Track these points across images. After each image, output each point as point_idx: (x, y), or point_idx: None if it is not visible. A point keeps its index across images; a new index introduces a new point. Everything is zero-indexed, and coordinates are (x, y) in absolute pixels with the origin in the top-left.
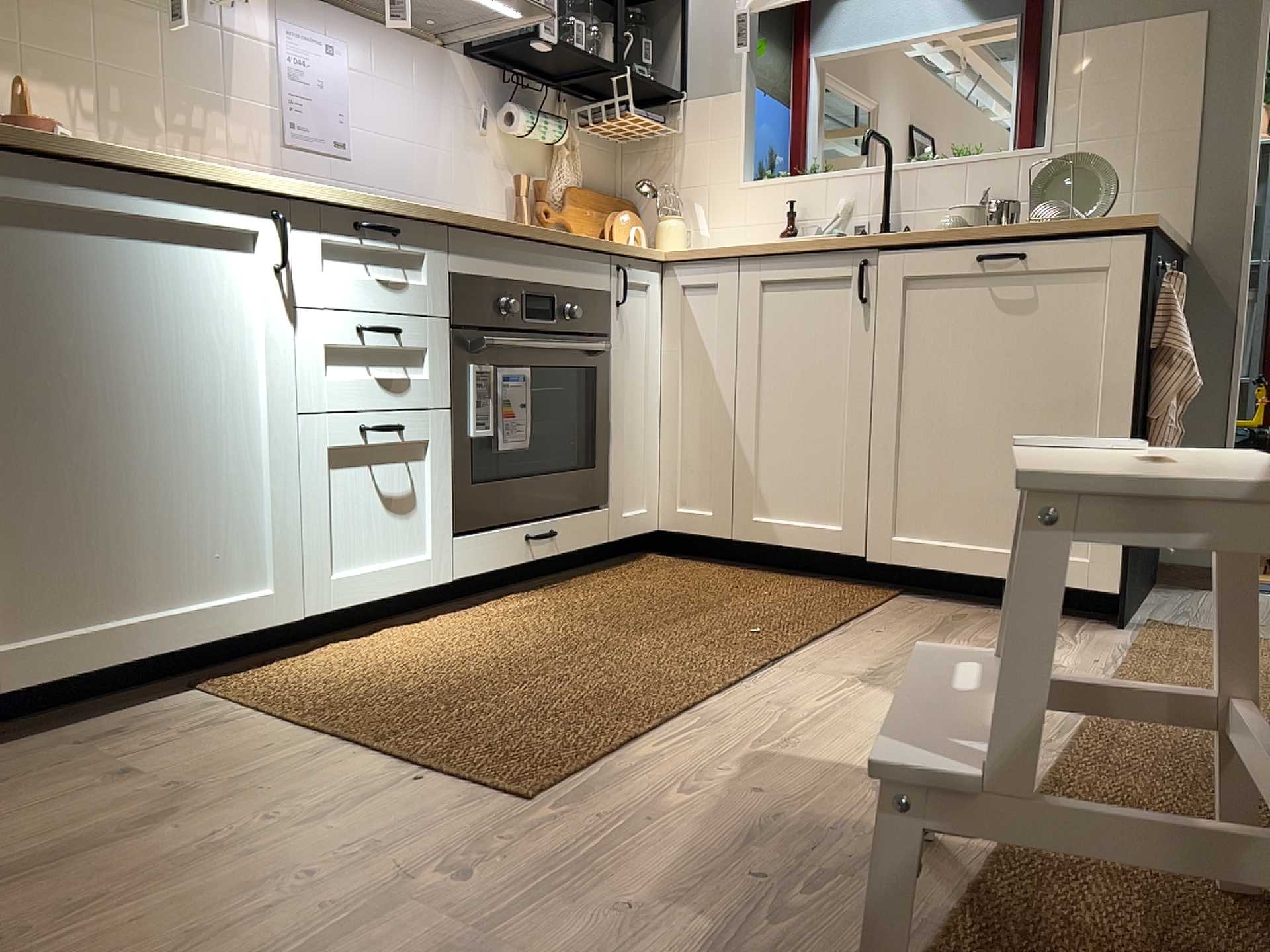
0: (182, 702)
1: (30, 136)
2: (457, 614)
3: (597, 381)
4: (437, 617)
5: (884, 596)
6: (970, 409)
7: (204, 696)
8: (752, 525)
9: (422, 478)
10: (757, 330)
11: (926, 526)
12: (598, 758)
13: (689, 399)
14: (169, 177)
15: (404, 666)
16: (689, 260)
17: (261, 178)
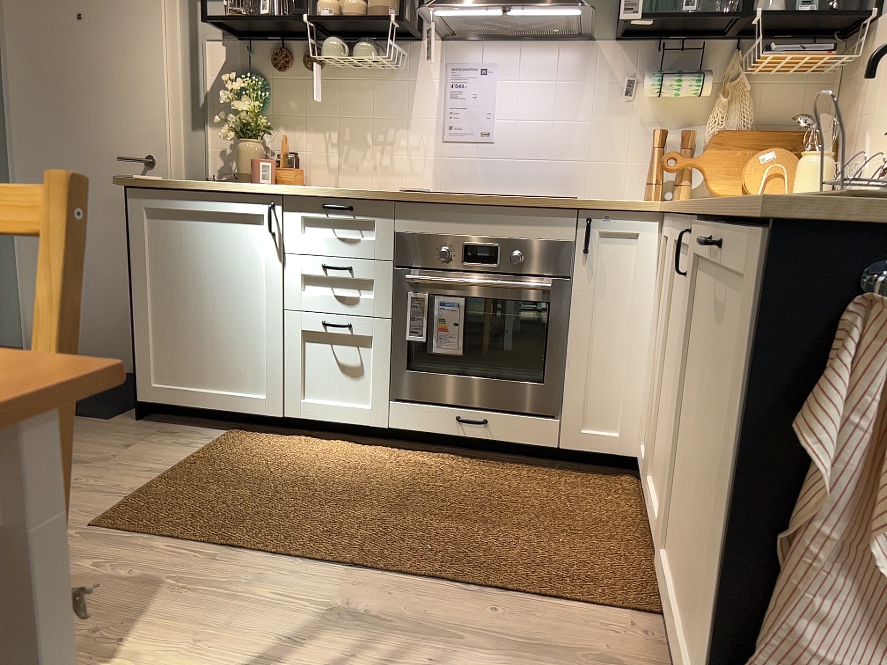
0: (211, 432)
1: (167, 183)
2: (397, 451)
3: (551, 317)
4: (386, 447)
5: (634, 606)
6: (695, 438)
7: (218, 433)
8: (646, 482)
9: (369, 359)
10: (668, 294)
11: (672, 556)
12: (144, 531)
13: (655, 348)
14: (219, 193)
15: (276, 458)
16: (663, 217)
17: (267, 187)
